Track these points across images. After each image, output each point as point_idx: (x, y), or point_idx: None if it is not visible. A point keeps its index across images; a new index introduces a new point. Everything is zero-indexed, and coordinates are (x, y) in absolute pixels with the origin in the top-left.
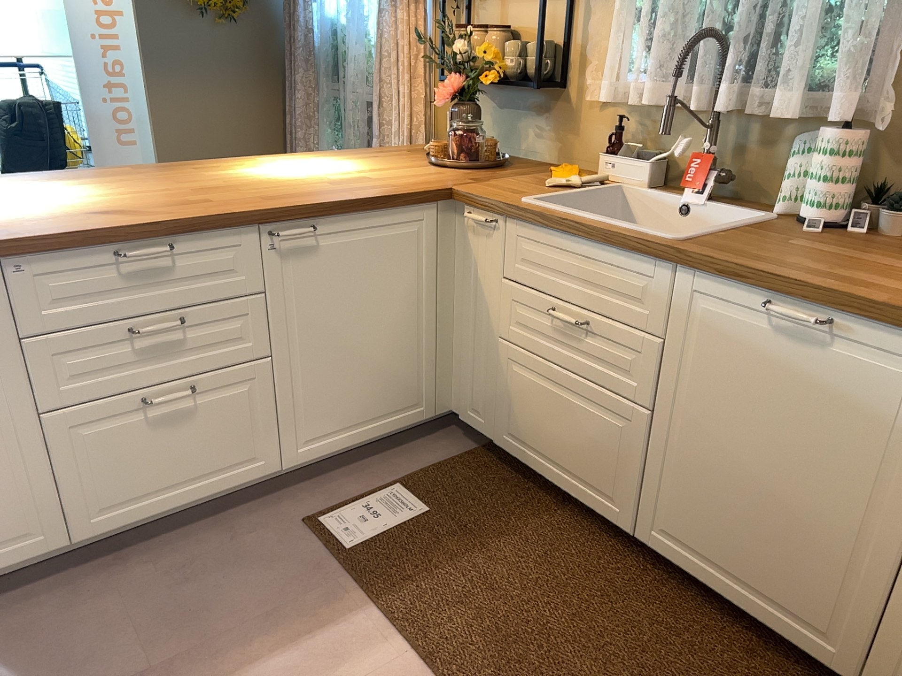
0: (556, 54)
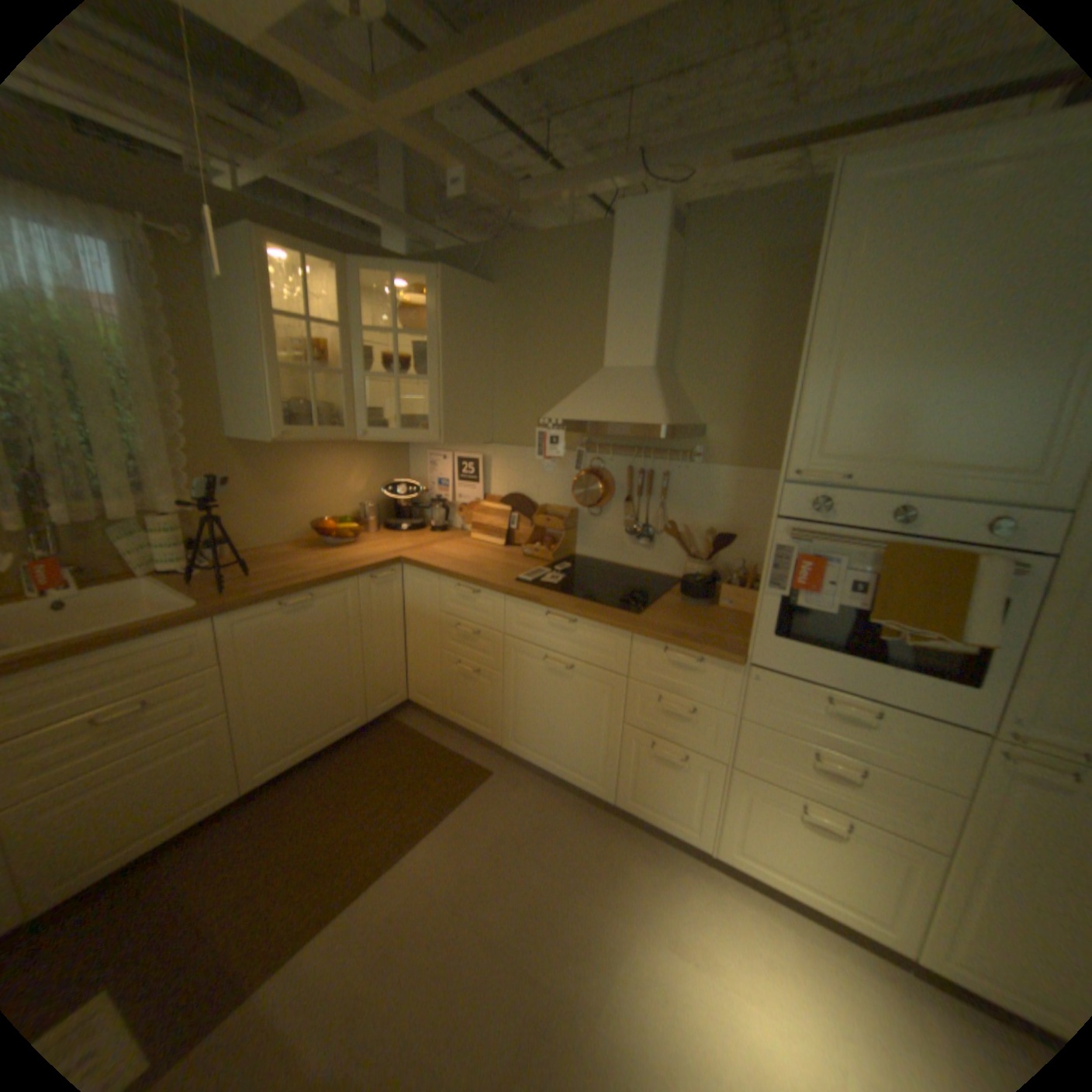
0: None
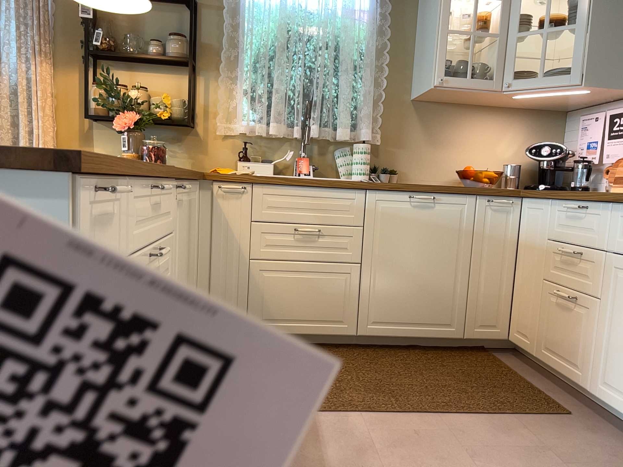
0: (186, 107)
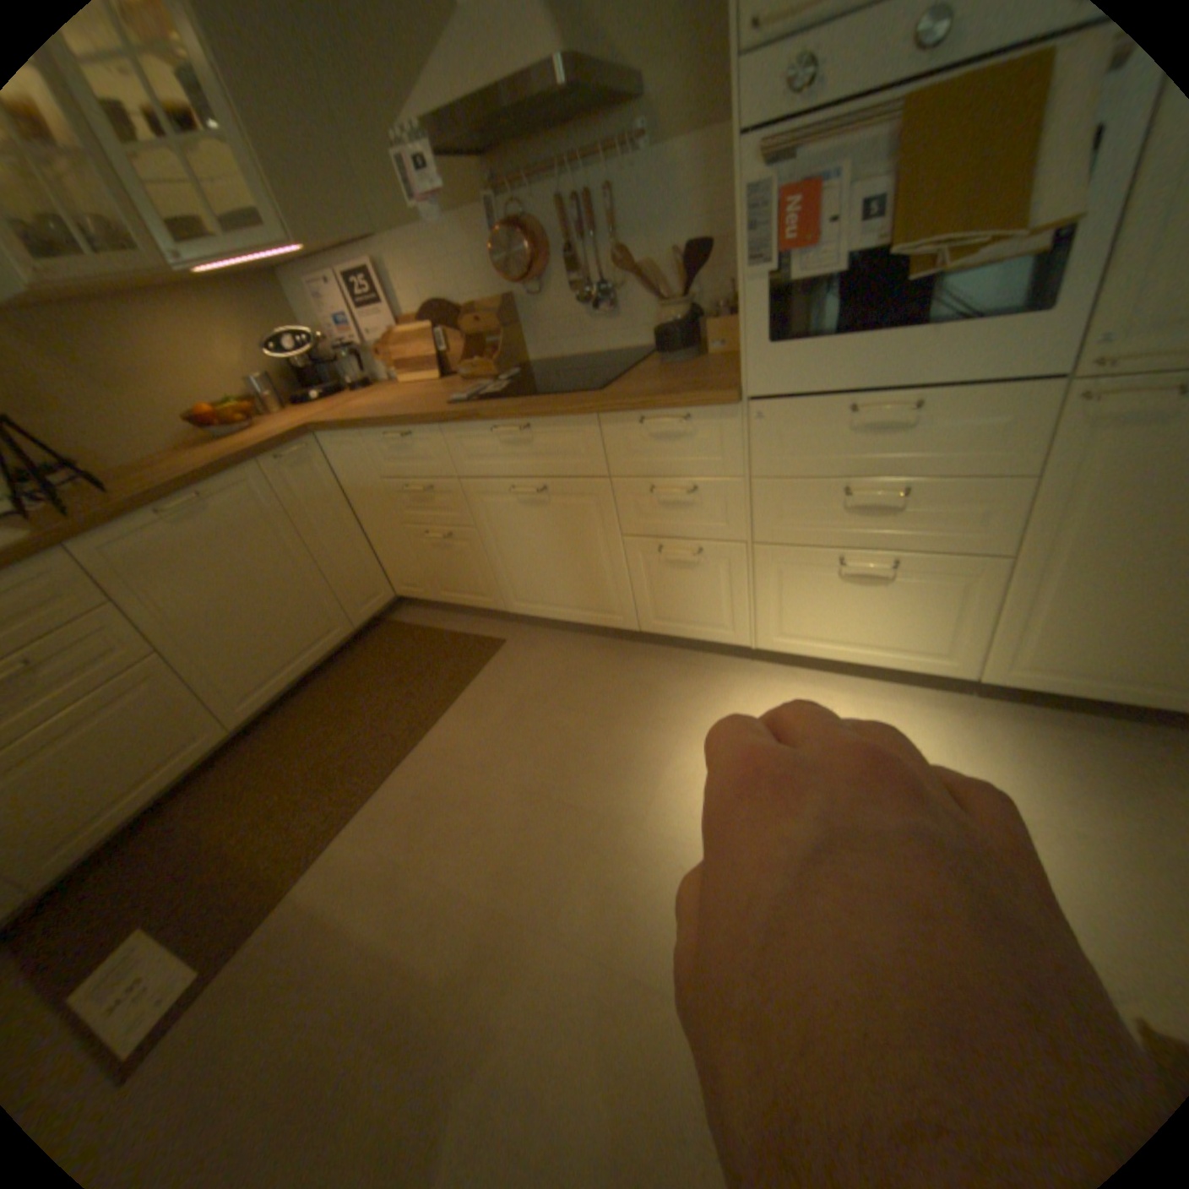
0: None
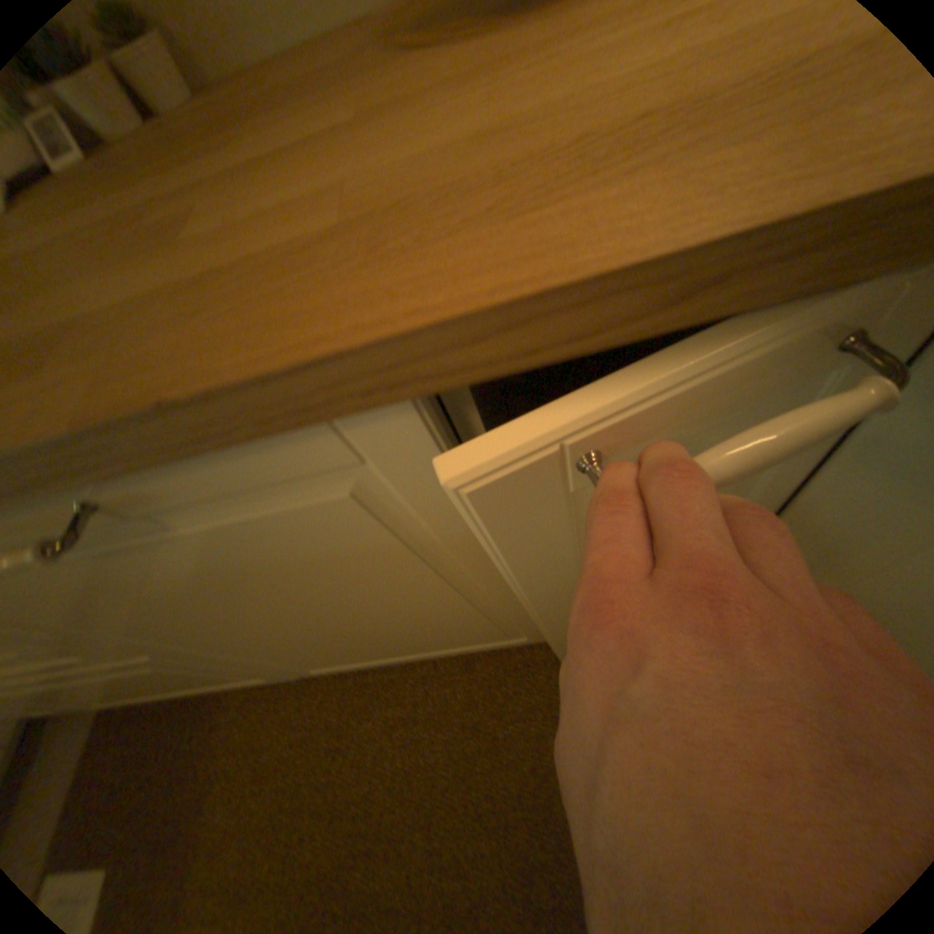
0: None
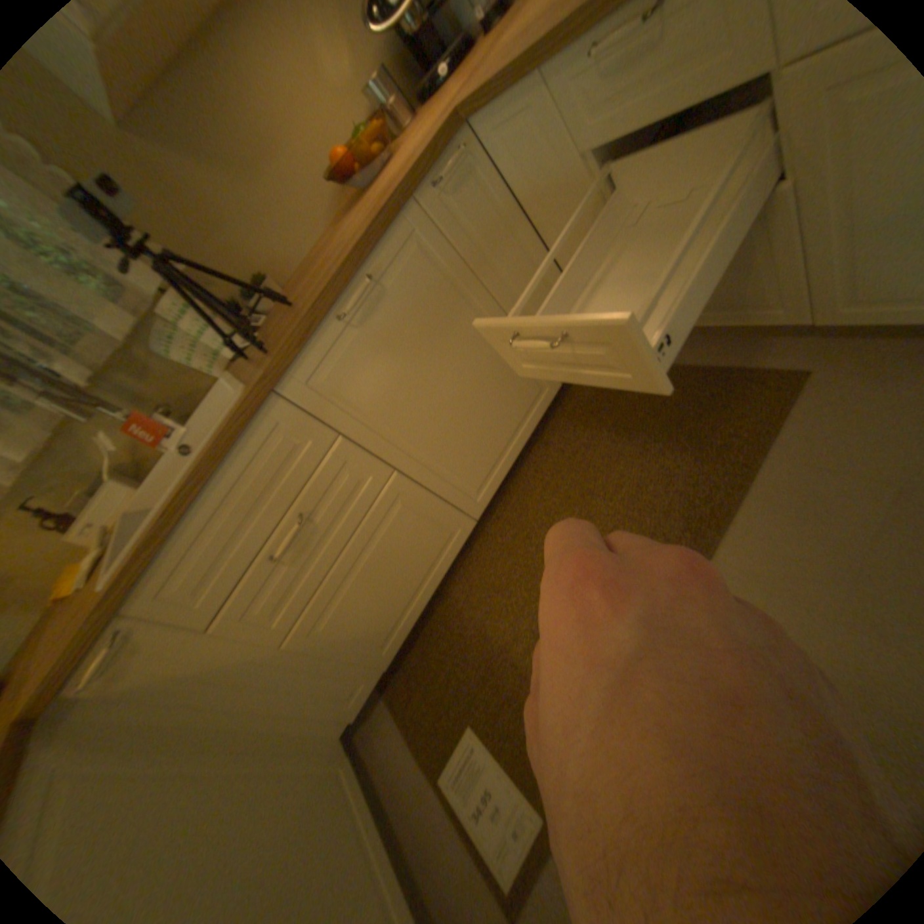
0: None
